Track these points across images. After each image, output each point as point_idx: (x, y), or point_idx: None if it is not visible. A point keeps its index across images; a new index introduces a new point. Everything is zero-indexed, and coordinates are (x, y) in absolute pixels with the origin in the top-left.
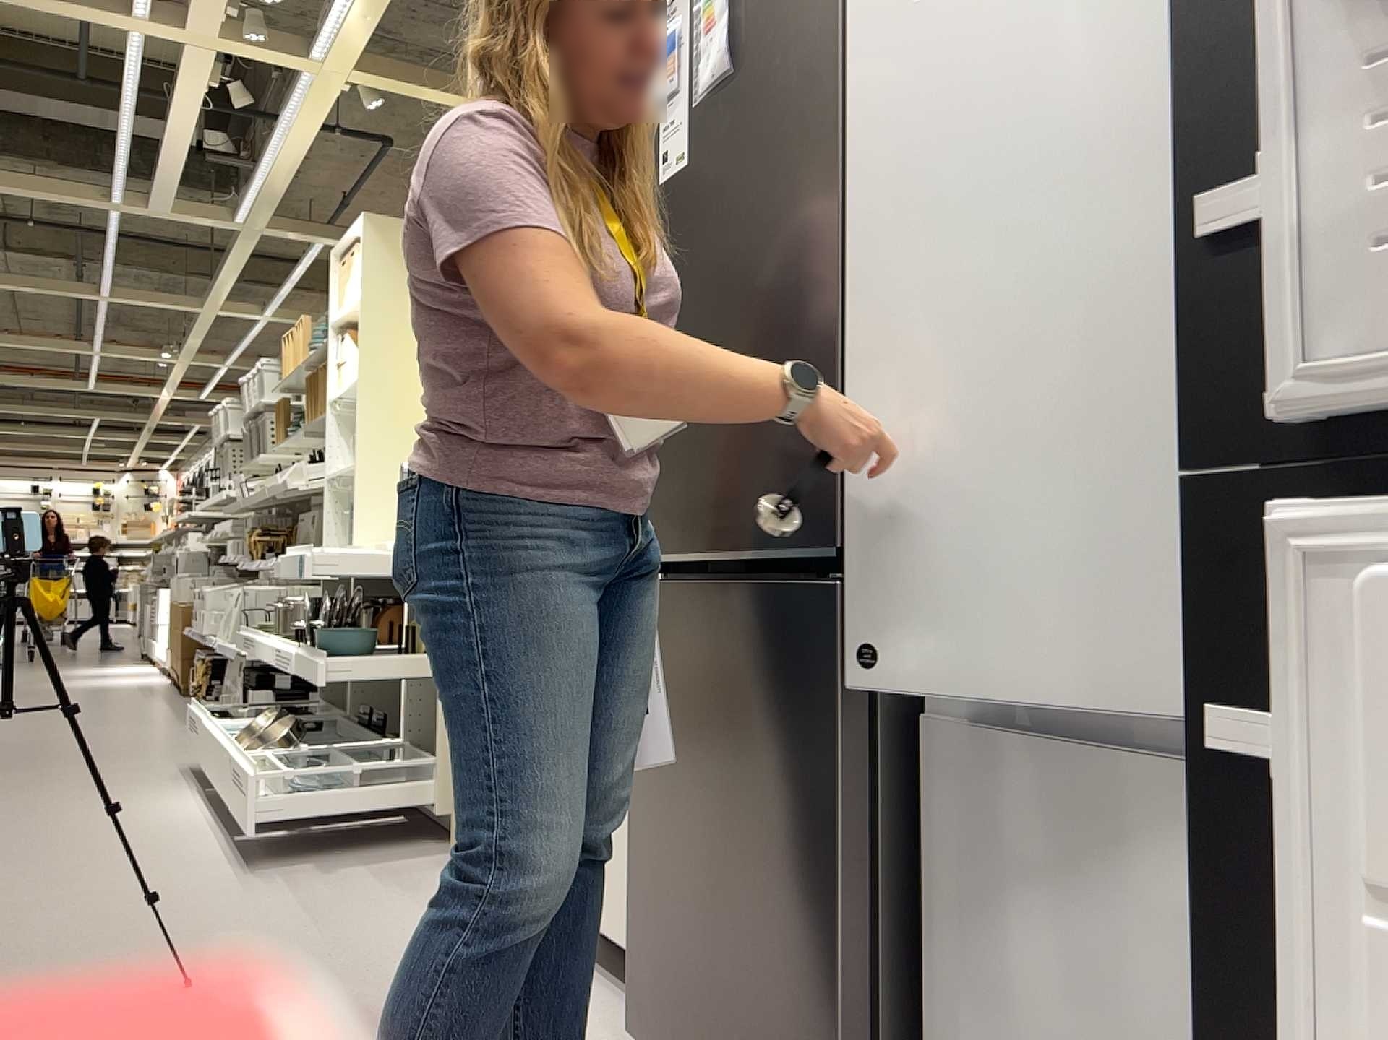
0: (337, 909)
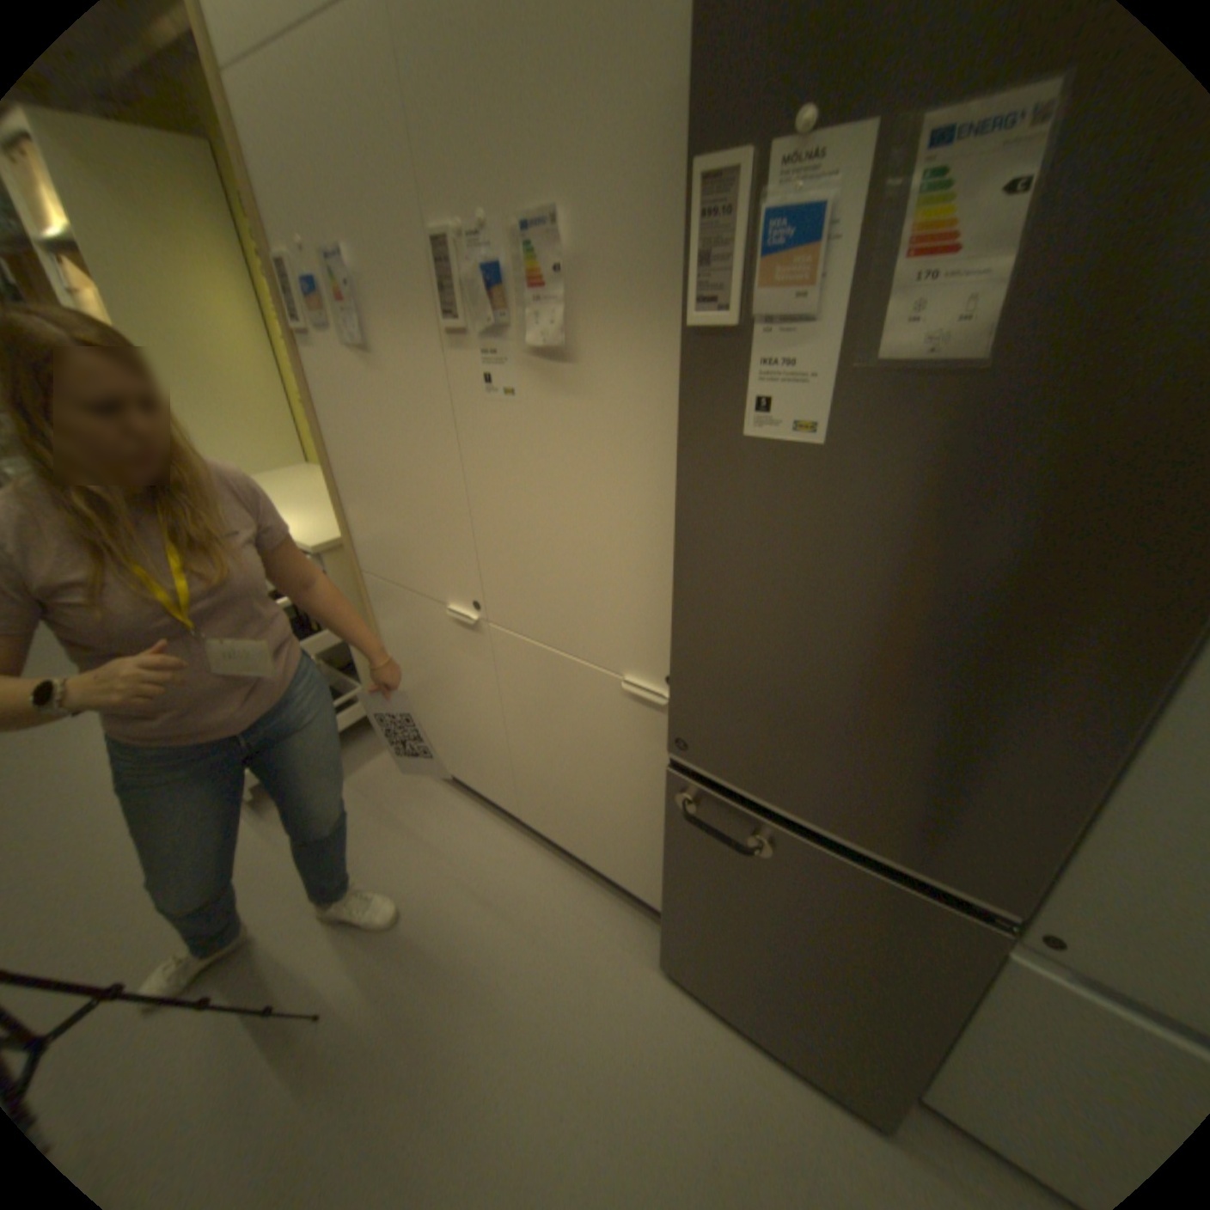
0: (360, 849)
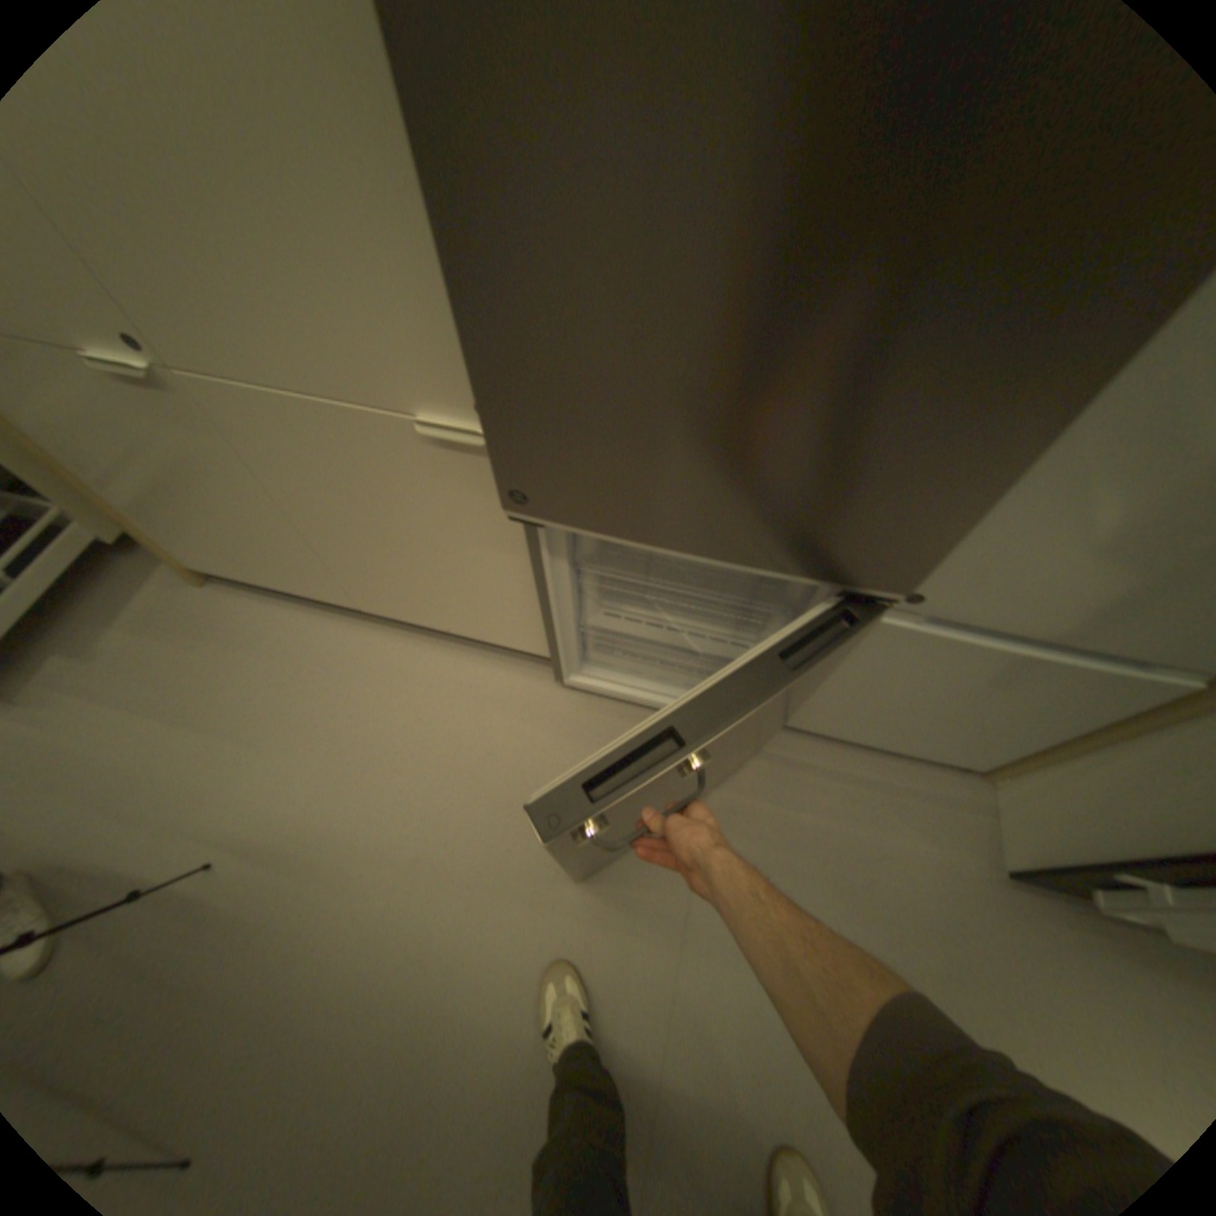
0: (171, 697)
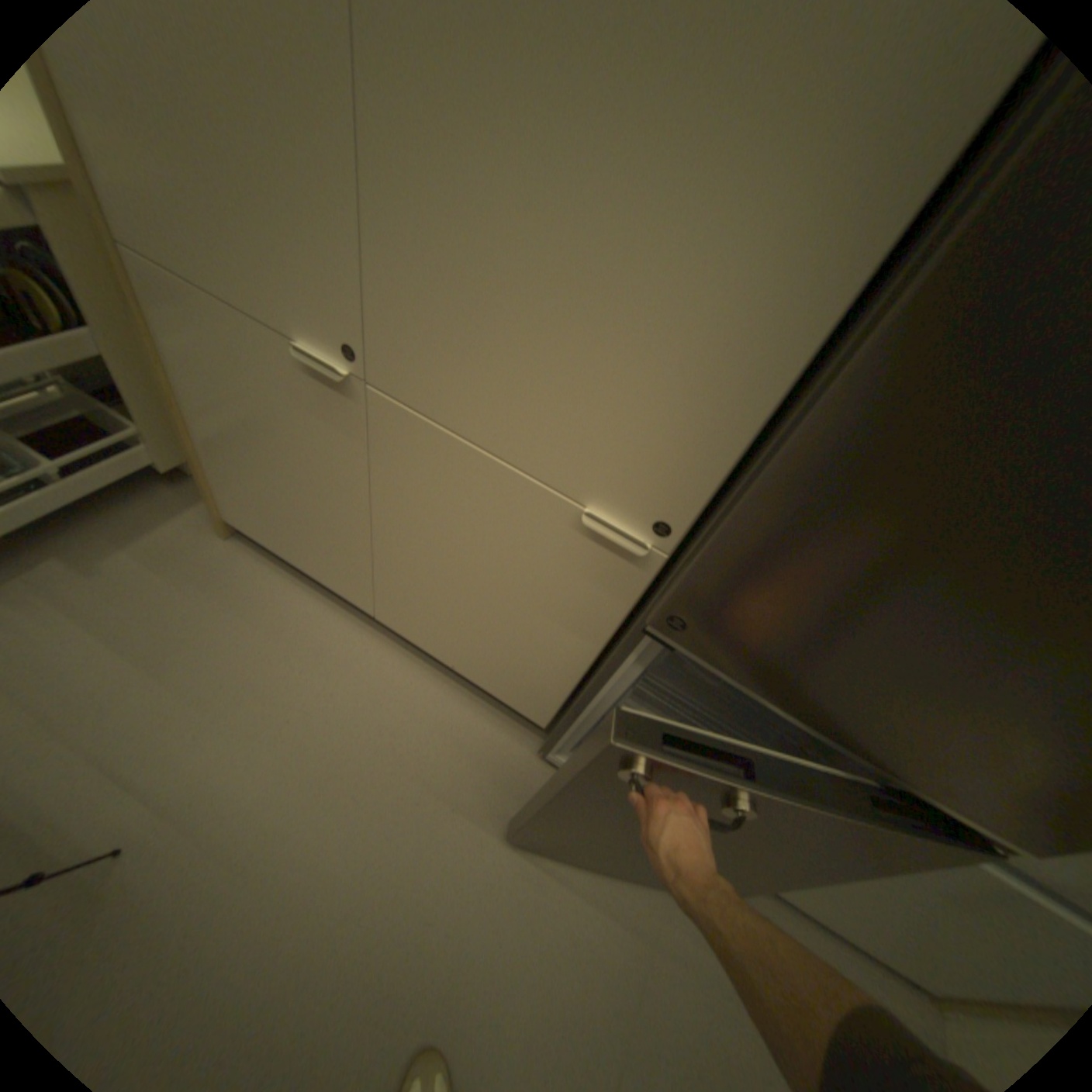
0: (157, 641)
